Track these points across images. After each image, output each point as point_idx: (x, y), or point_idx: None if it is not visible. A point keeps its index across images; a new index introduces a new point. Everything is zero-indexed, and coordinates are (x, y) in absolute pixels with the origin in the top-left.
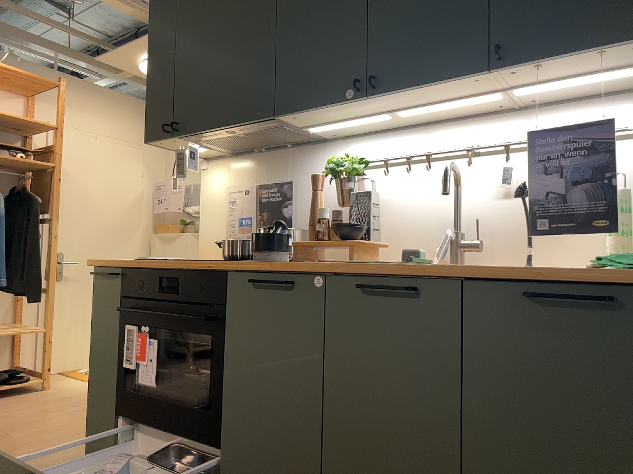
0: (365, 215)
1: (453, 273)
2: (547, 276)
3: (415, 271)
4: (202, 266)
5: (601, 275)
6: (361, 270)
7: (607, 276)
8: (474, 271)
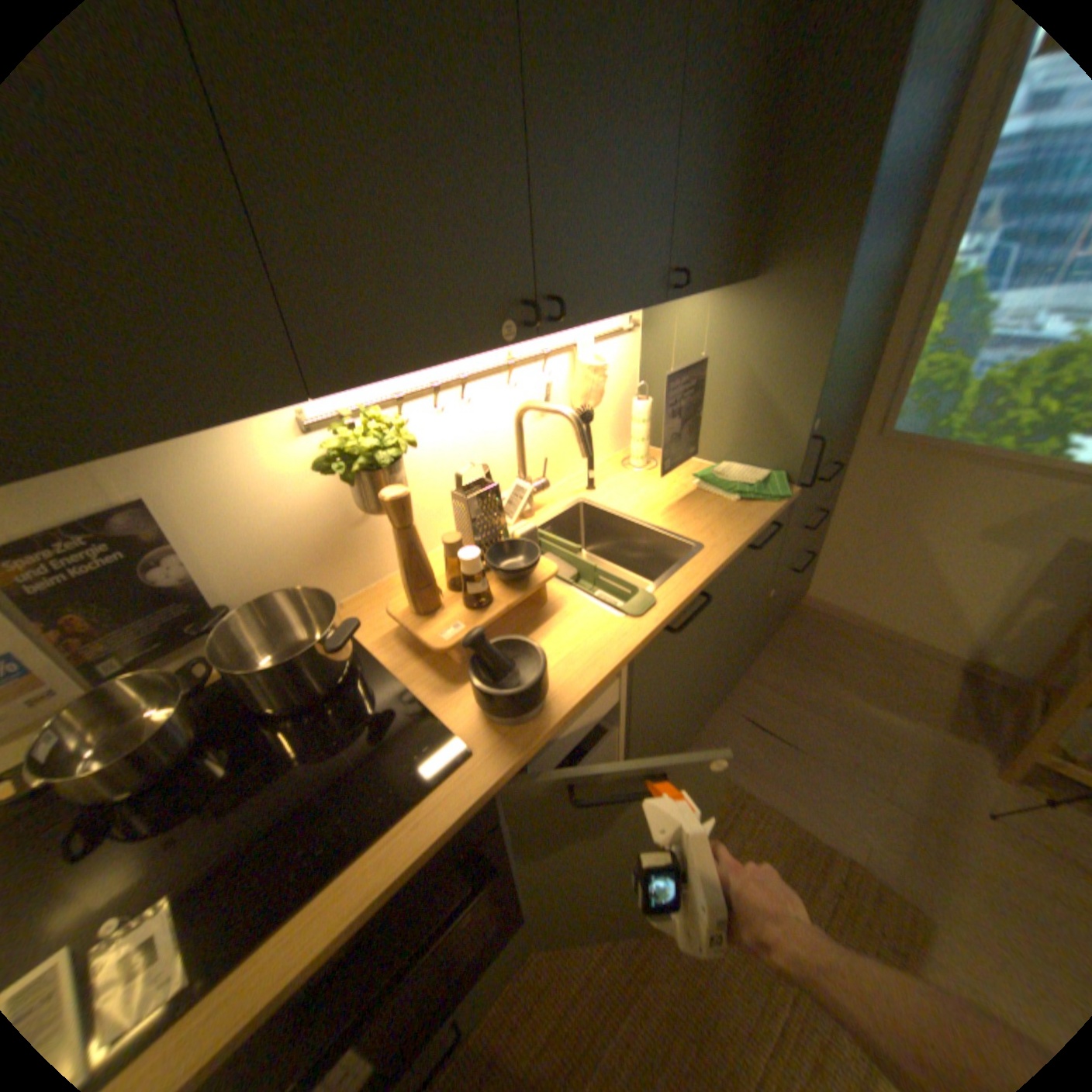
0: (497, 524)
1: (727, 563)
2: (761, 529)
3: (706, 581)
4: (419, 843)
5: (778, 514)
6: (673, 615)
7: (770, 510)
8: (738, 553)
